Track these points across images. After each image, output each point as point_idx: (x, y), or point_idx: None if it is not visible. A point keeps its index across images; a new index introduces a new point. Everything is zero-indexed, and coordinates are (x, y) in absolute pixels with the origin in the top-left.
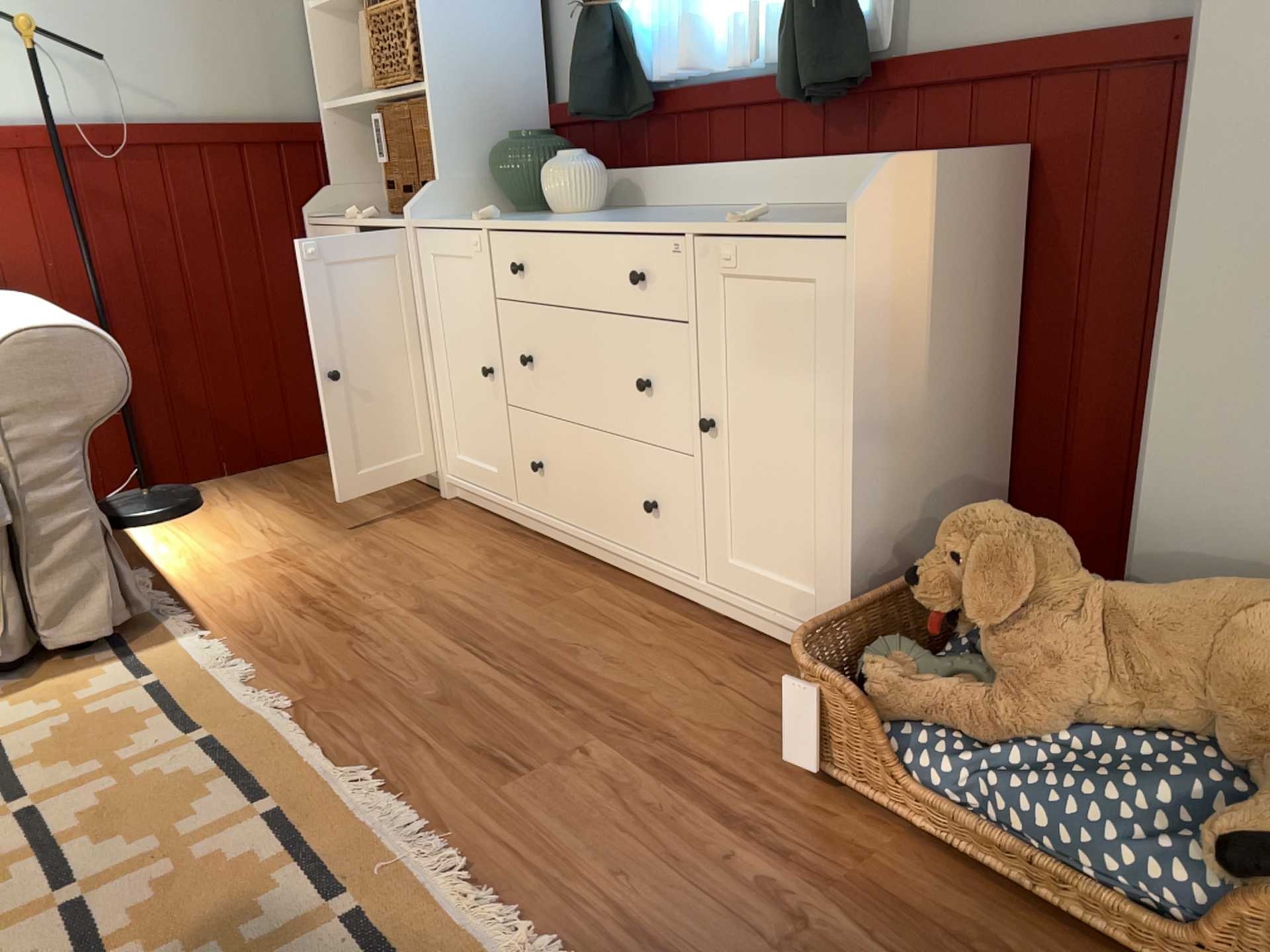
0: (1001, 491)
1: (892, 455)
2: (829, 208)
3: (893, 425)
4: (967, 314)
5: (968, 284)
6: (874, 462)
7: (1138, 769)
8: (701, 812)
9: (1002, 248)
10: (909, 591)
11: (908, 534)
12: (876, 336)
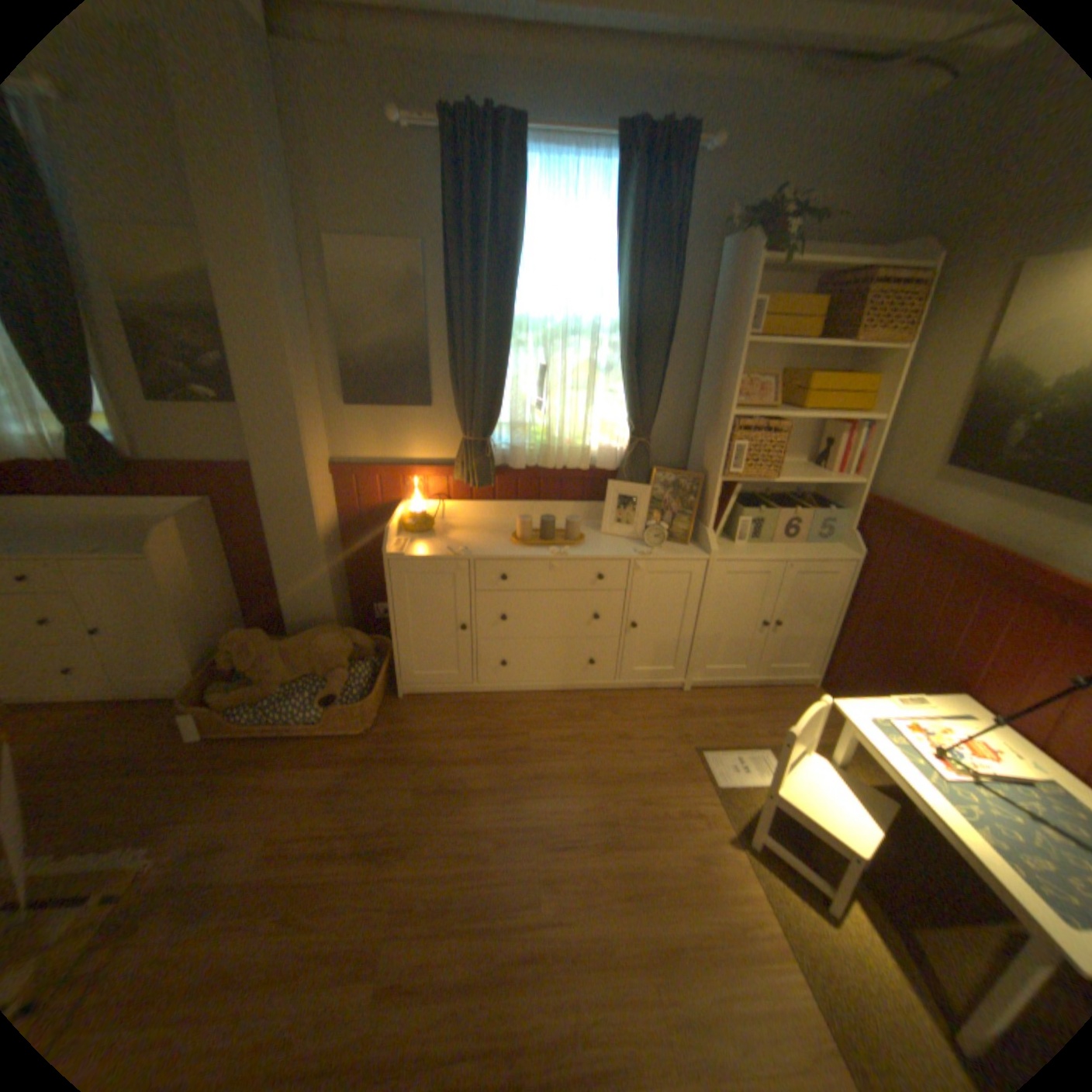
0: (238, 610)
1: (191, 622)
2: (122, 521)
3: (188, 612)
4: (204, 562)
5: (201, 552)
6: (184, 628)
7: (298, 693)
8: (156, 779)
9: (211, 534)
10: (213, 665)
11: (206, 643)
12: (171, 588)
